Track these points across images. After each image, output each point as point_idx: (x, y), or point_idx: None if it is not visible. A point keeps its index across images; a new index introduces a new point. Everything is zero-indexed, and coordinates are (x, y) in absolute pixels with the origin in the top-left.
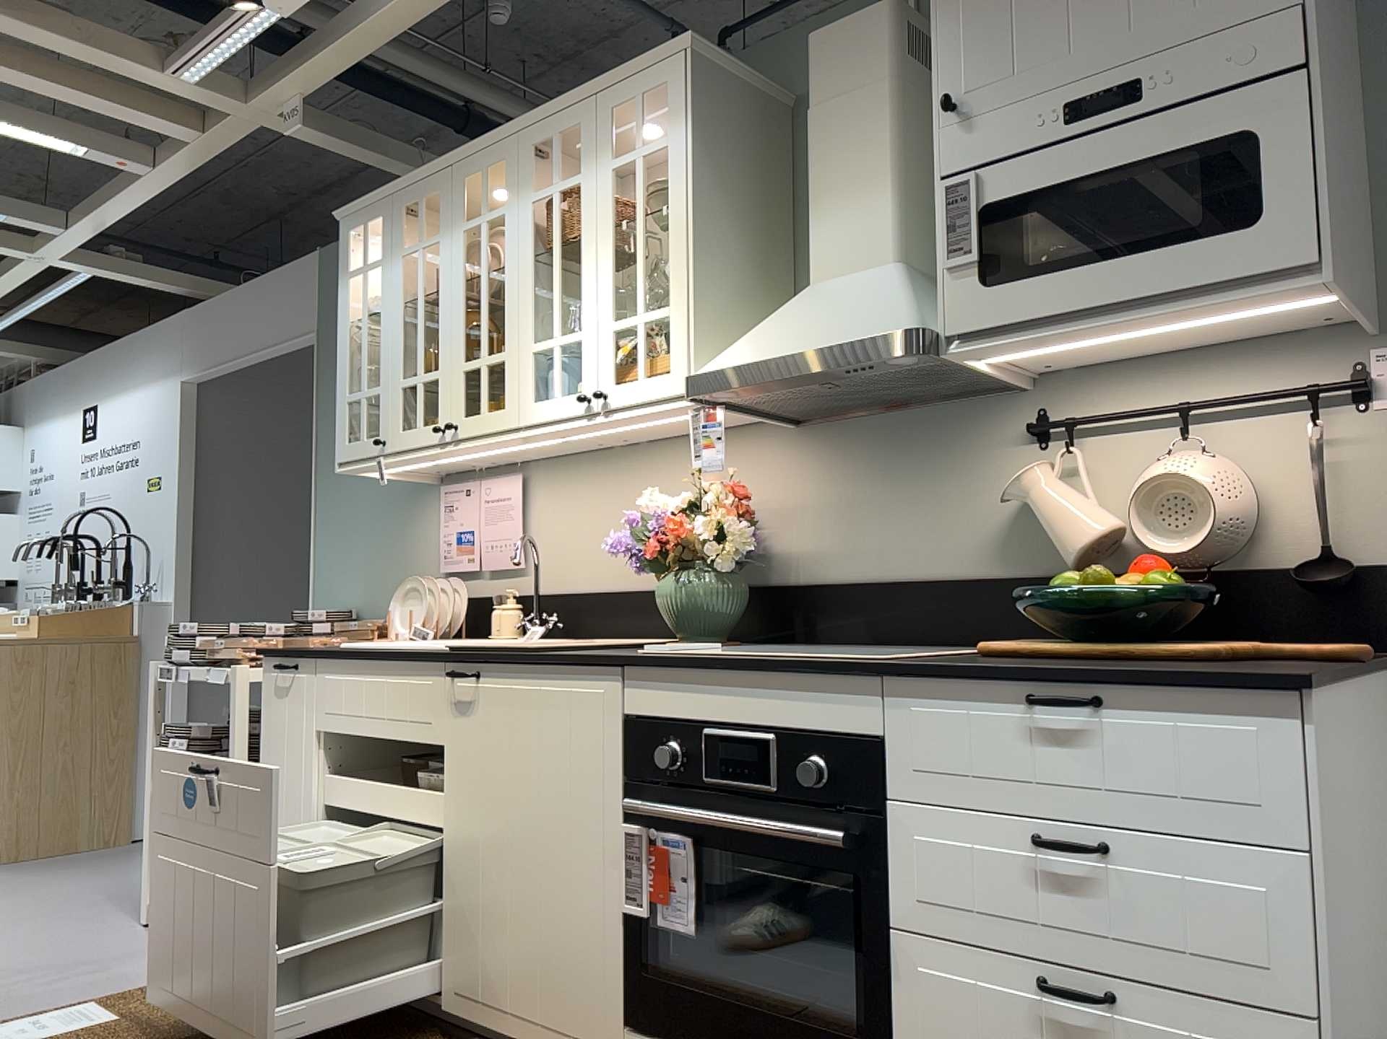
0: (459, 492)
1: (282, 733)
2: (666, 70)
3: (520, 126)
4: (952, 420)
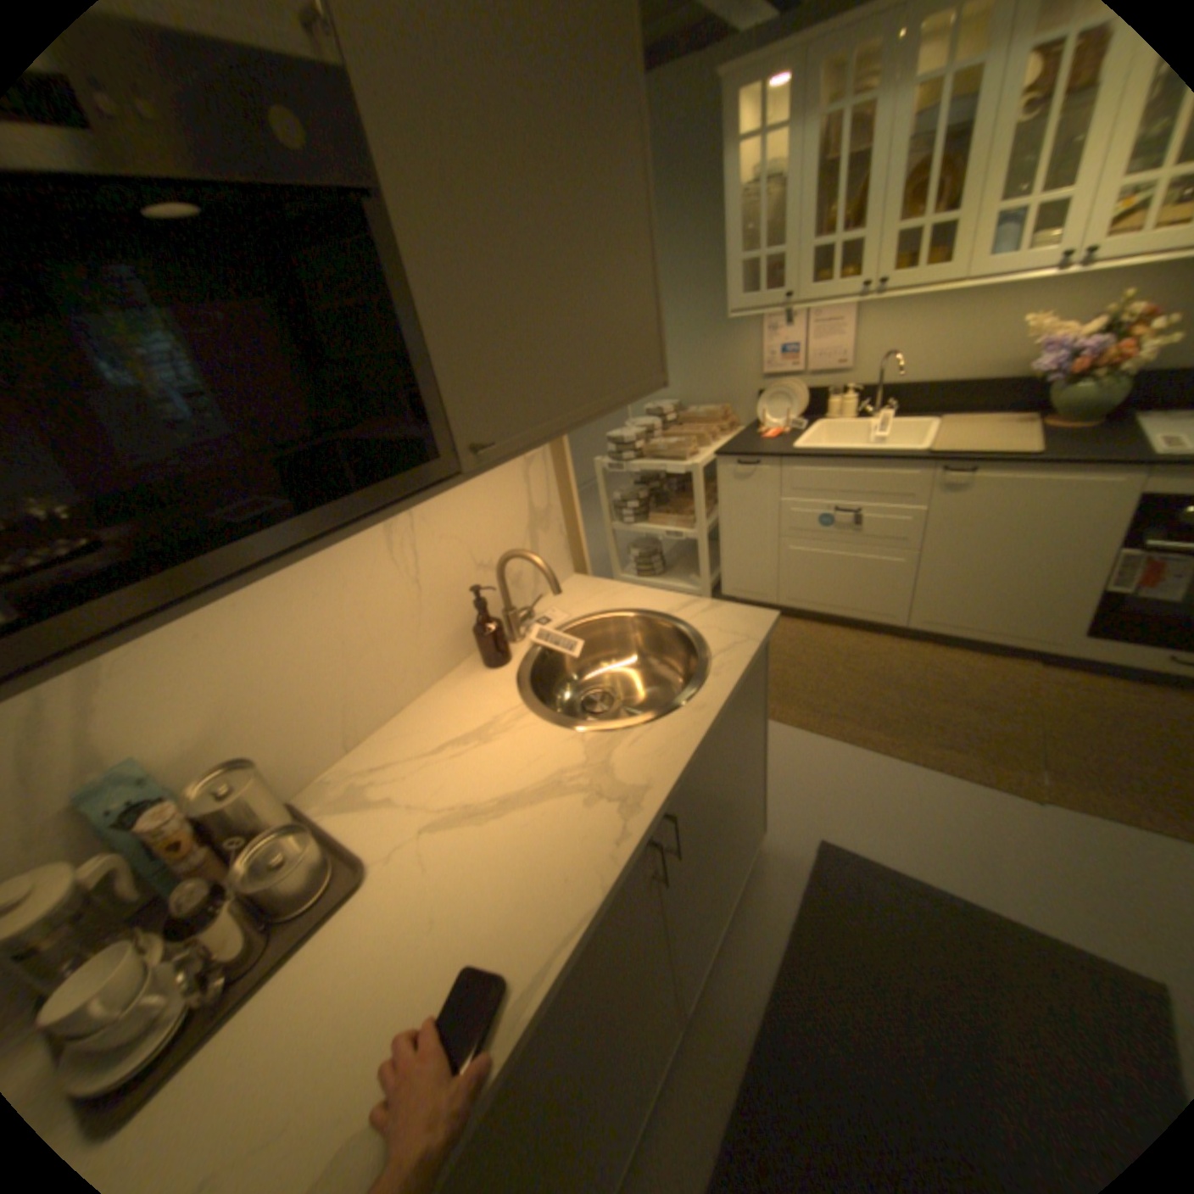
0: (786, 316)
1: (745, 501)
2: None
3: None
4: None
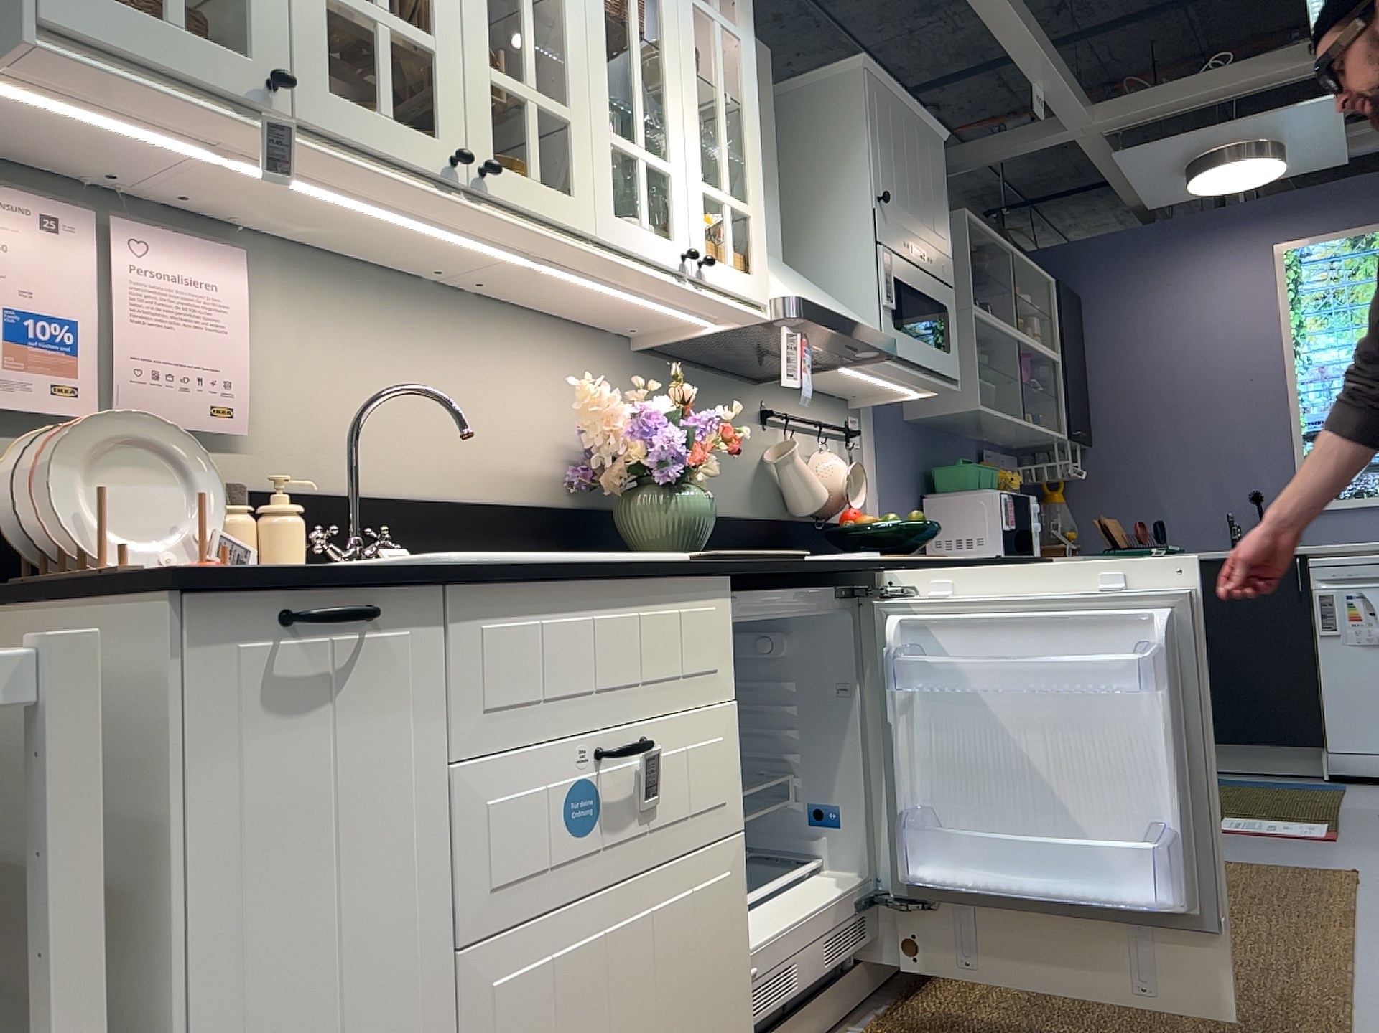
0: (16, 214)
1: (301, 821)
2: None
3: None
4: (729, 391)
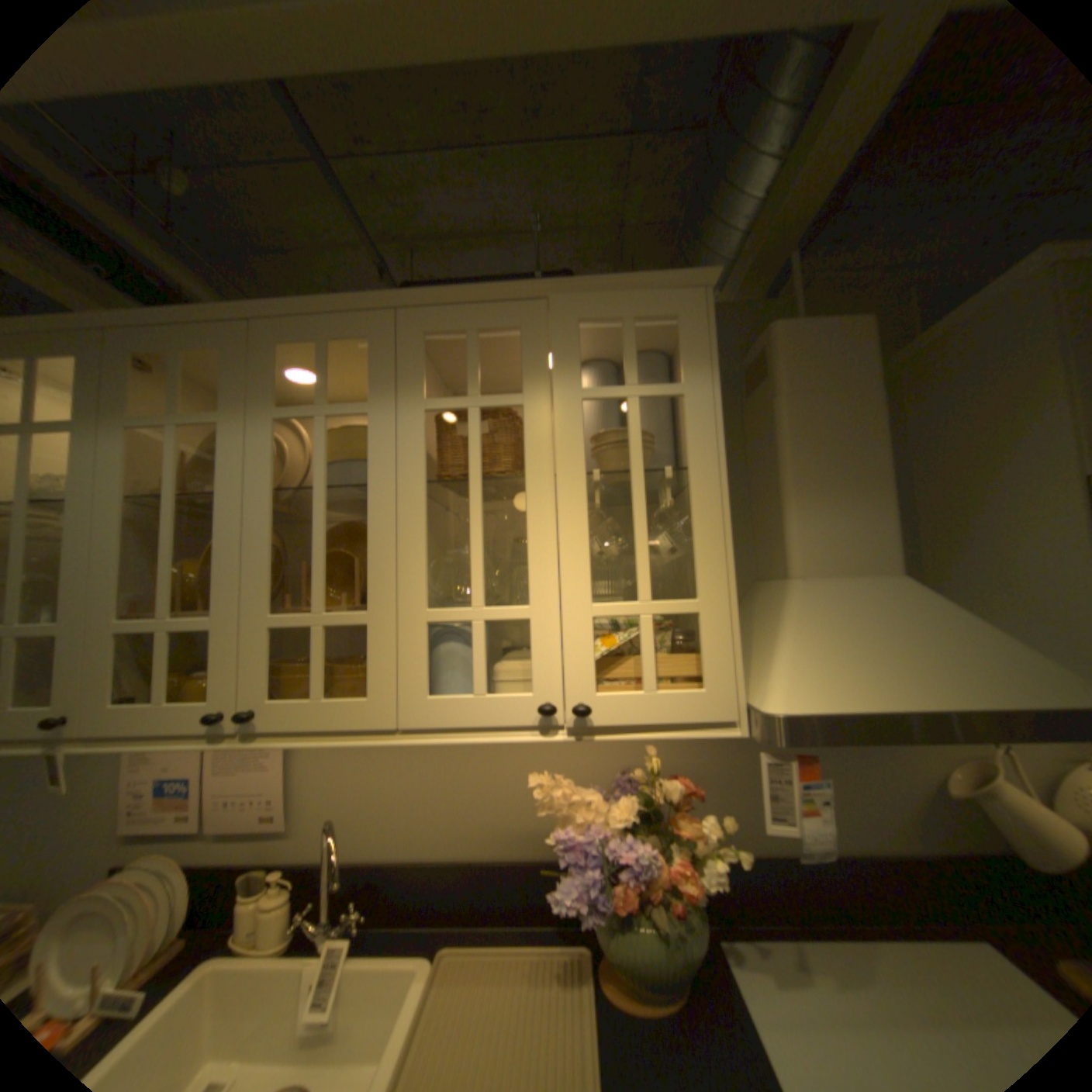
0: None
1: None
2: (678, 298)
3: (400, 296)
4: None
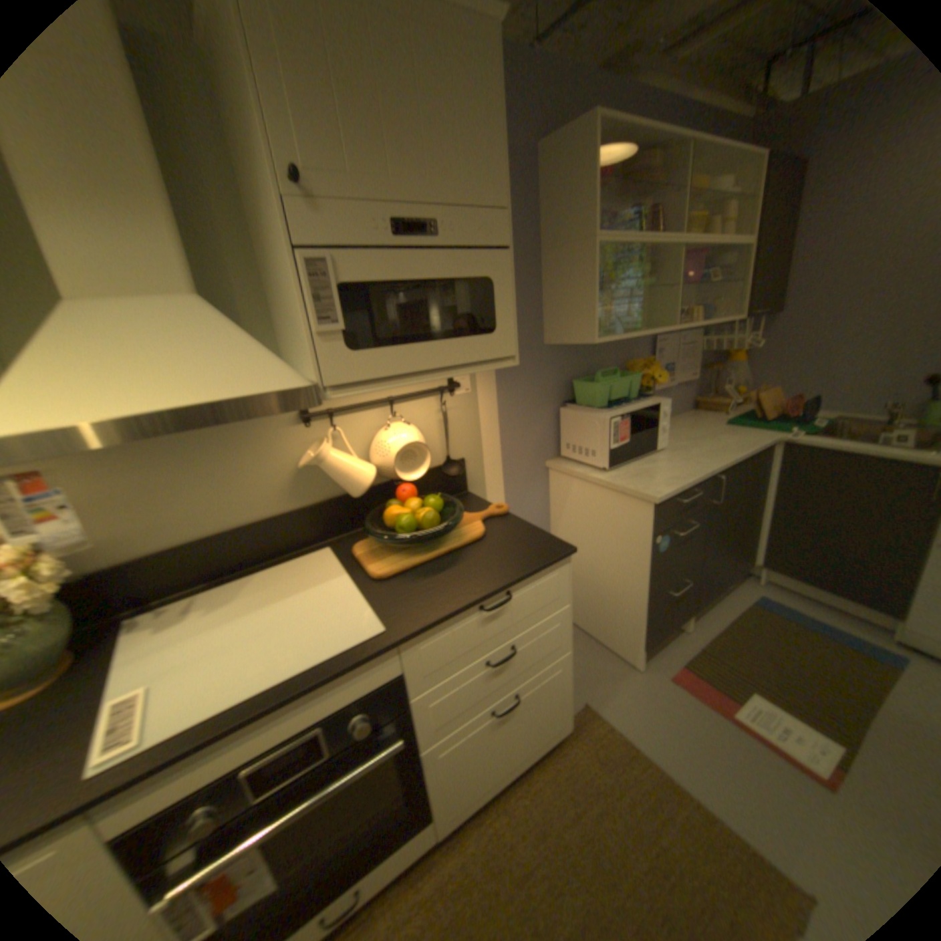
0: None
1: None
2: None
3: None
4: None
